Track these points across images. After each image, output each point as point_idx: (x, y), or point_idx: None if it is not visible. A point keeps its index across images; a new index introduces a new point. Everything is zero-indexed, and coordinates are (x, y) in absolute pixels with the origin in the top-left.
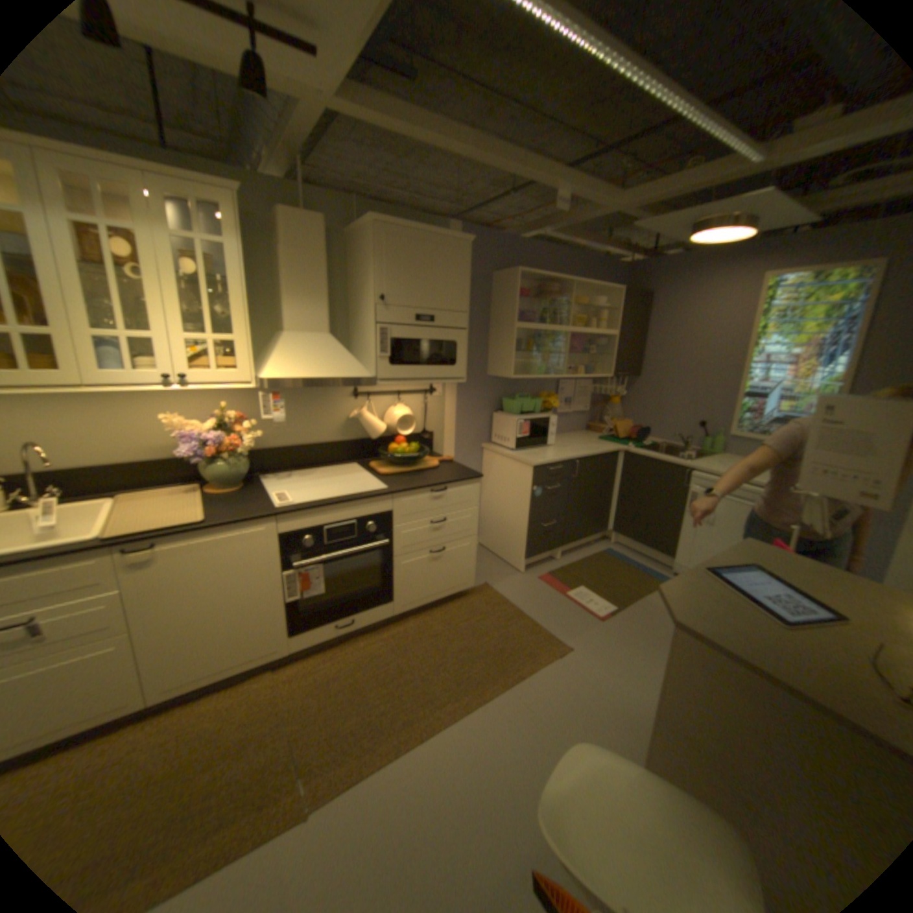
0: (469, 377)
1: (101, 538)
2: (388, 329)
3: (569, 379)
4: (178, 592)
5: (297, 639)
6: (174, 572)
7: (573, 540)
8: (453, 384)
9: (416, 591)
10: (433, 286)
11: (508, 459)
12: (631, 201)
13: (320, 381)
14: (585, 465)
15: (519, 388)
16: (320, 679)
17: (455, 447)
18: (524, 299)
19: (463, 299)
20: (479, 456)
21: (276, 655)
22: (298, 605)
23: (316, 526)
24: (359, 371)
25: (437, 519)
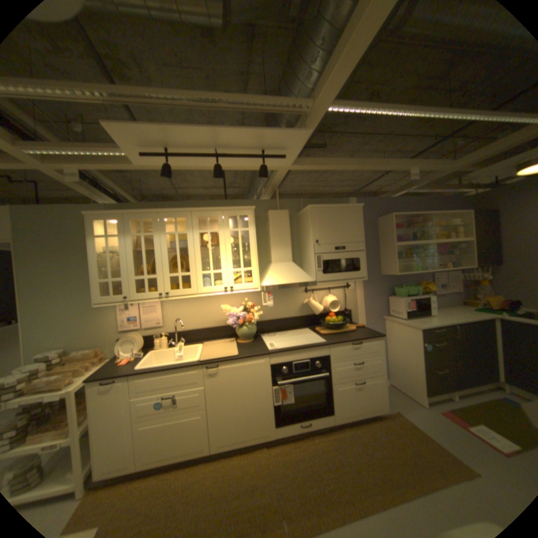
0: (369, 276)
1: (198, 361)
2: (320, 256)
3: (441, 272)
4: (225, 392)
5: (279, 430)
6: (224, 381)
7: (467, 387)
8: (360, 281)
9: (347, 410)
10: (342, 232)
11: (403, 326)
12: (462, 164)
13: (288, 285)
14: (465, 329)
15: (405, 280)
16: (292, 459)
17: (365, 319)
18: (399, 229)
19: (360, 235)
20: (382, 324)
21: (268, 438)
22: (279, 409)
23: (288, 362)
24: (306, 279)
25: (357, 363)
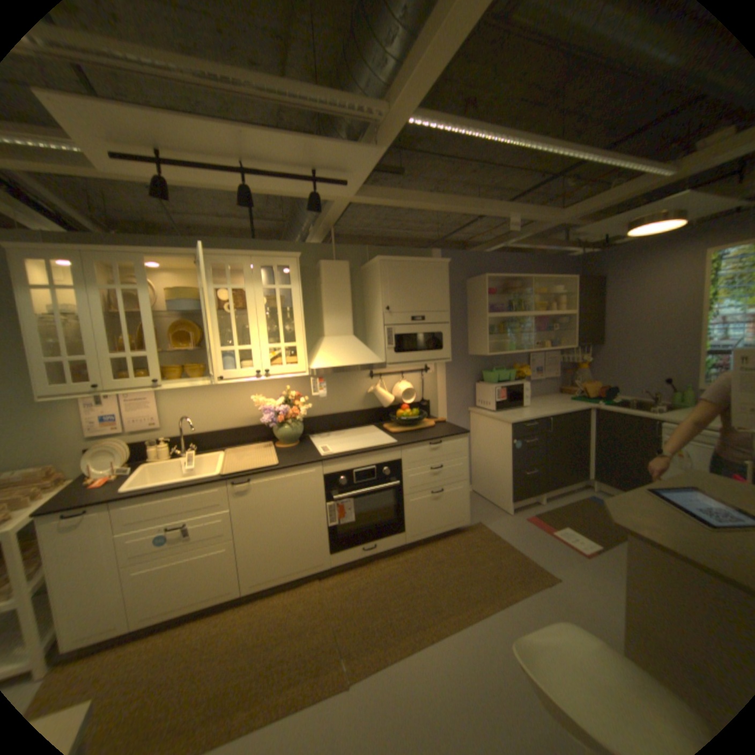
0: (454, 357)
1: (220, 475)
2: (391, 329)
3: (538, 352)
4: (261, 514)
5: (335, 557)
6: (259, 500)
7: (556, 488)
8: (442, 363)
9: (421, 525)
10: (421, 296)
11: (491, 419)
12: (571, 216)
13: (347, 368)
14: (559, 422)
15: (496, 363)
16: (352, 589)
17: (446, 412)
18: (493, 296)
19: (444, 302)
20: (467, 418)
21: (321, 568)
22: (336, 530)
23: (347, 470)
24: (373, 360)
25: (435, 467)
